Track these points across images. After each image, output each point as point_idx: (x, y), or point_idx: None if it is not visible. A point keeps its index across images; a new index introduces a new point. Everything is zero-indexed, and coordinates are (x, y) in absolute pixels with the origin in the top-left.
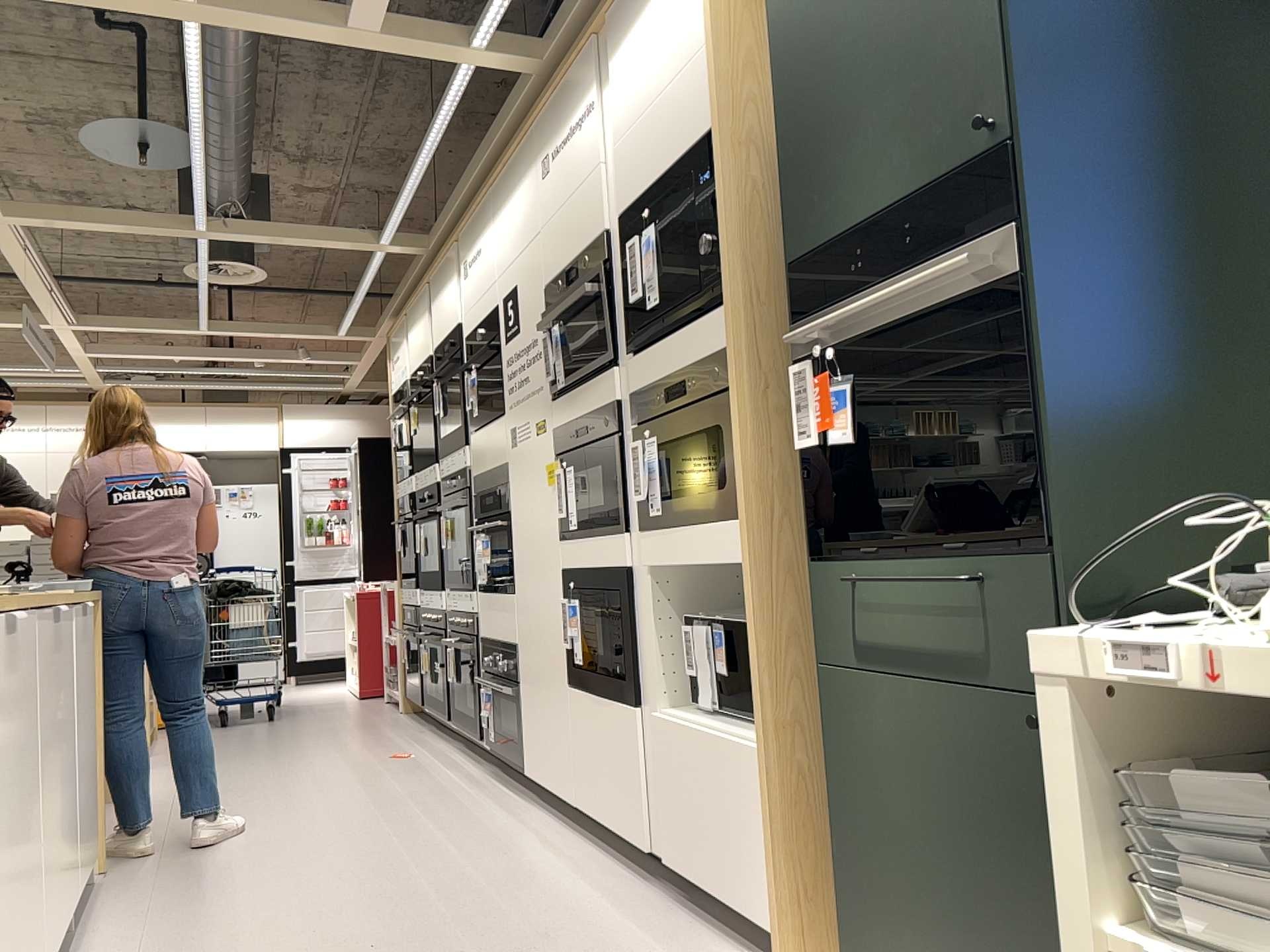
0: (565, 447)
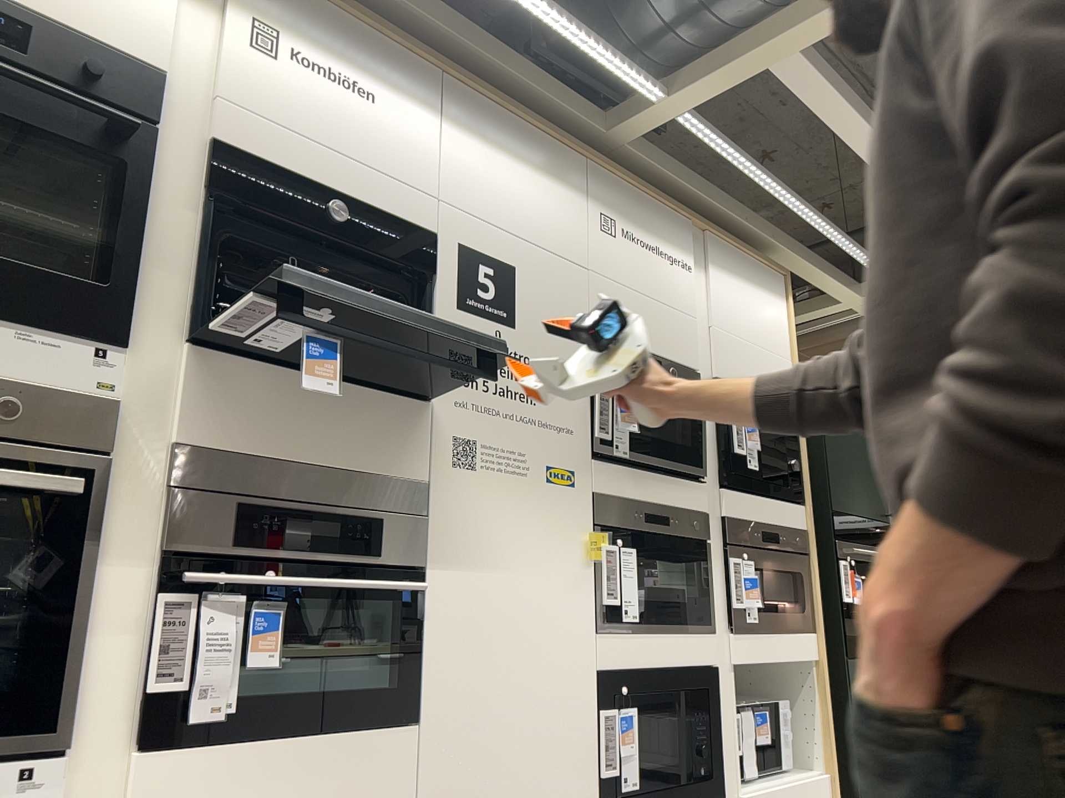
0: (618, 523)
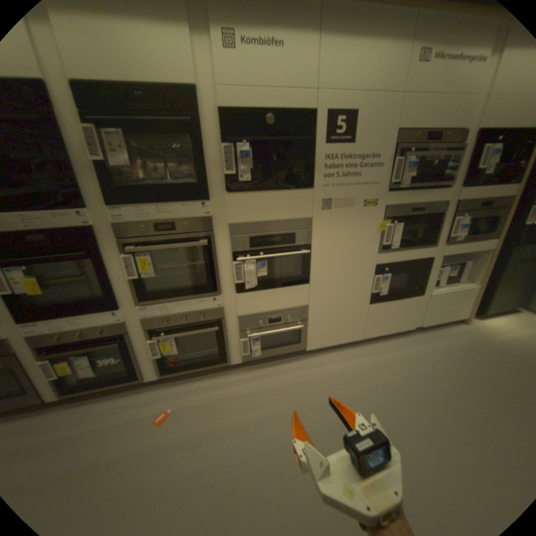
0: (395, 215)
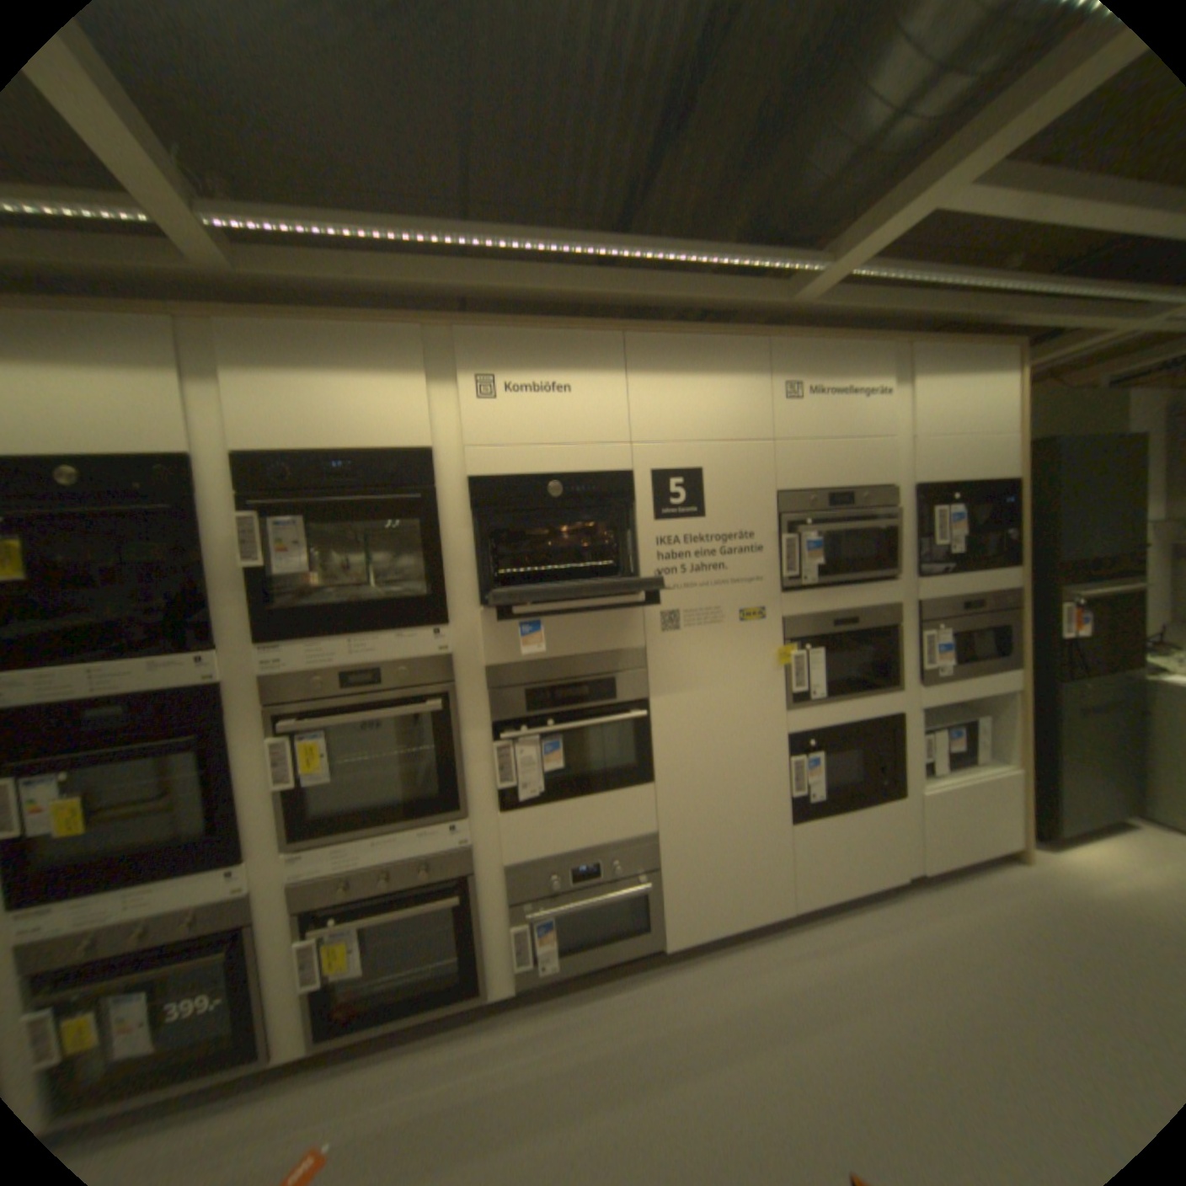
0: (805, 633)
